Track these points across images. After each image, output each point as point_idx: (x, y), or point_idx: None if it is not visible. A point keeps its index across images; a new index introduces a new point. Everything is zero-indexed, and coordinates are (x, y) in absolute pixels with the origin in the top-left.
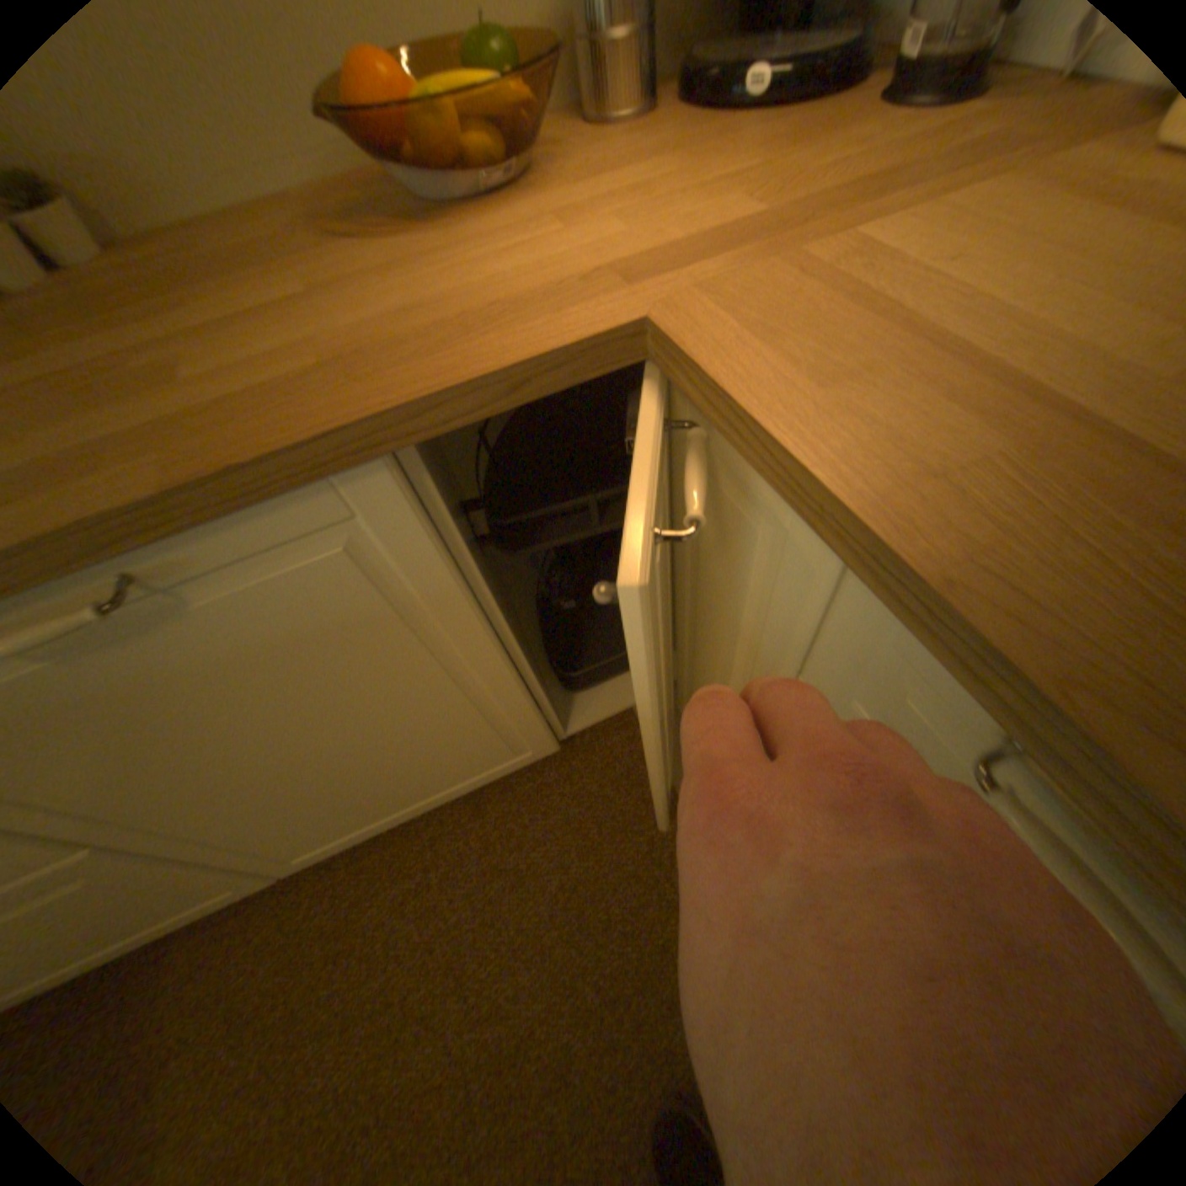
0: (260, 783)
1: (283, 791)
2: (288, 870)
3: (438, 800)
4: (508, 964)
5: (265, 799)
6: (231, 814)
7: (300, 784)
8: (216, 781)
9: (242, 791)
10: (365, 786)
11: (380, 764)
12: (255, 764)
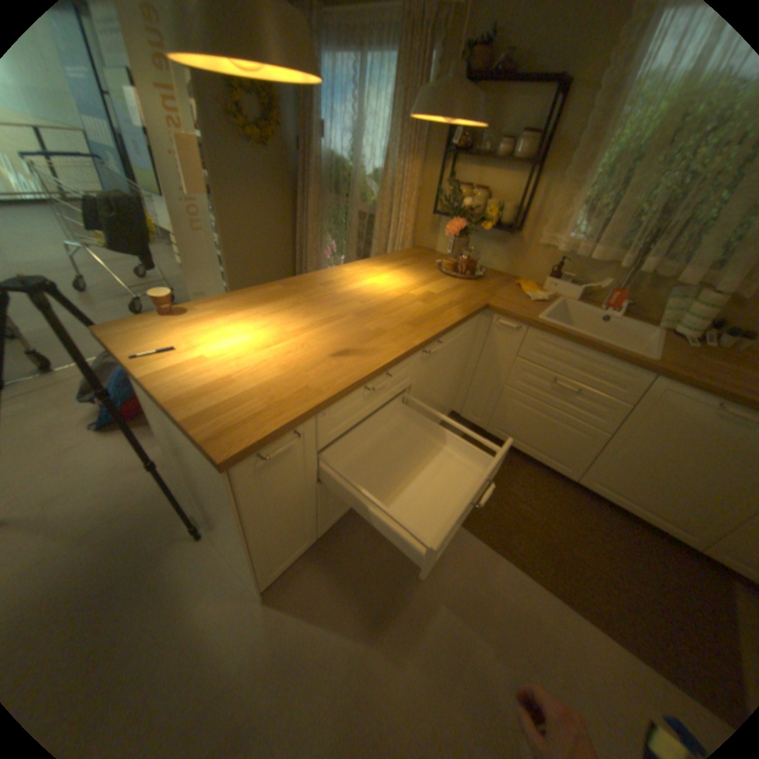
0: (658, 462)
1: (652, 468)
2: (586, 483)
3: (646, 517)
4: (631, 574)
5: (646, 465)
6: (634, 459)
7: (658, 471)
8: (658, 452)
9: (652, 459)
10: (658, 489)
11: (676, 490)
12: (671, 458)
